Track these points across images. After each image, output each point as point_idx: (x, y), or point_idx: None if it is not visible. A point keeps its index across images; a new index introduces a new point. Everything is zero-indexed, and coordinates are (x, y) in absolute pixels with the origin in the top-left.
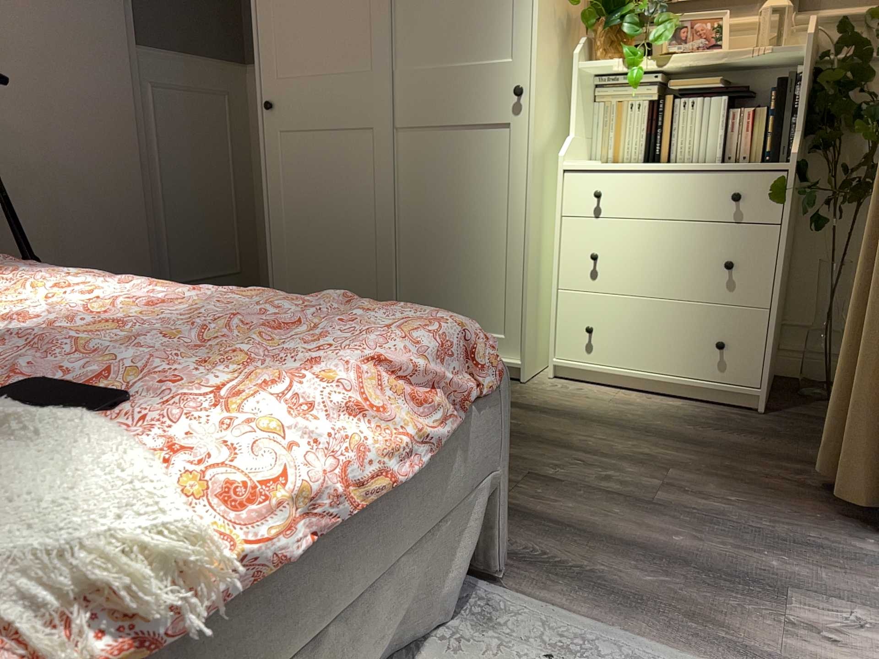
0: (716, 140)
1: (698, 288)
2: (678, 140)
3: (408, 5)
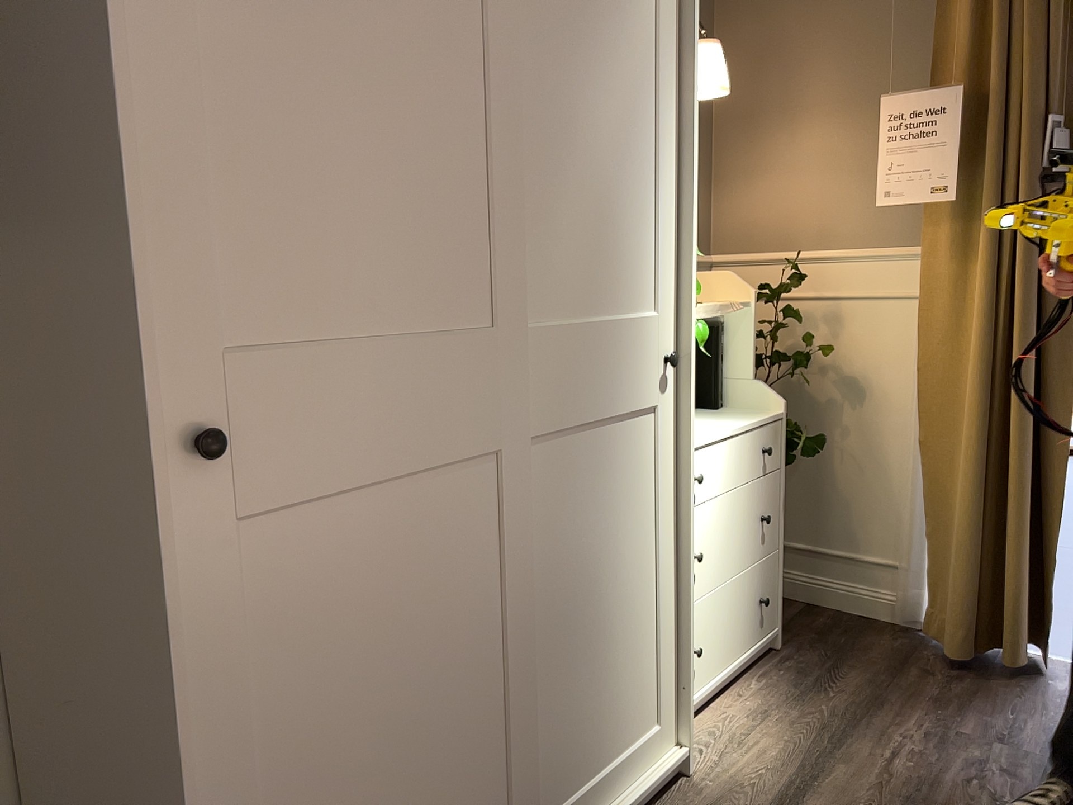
0: None
1: (750, 551)
2: None
3: (534, 196)
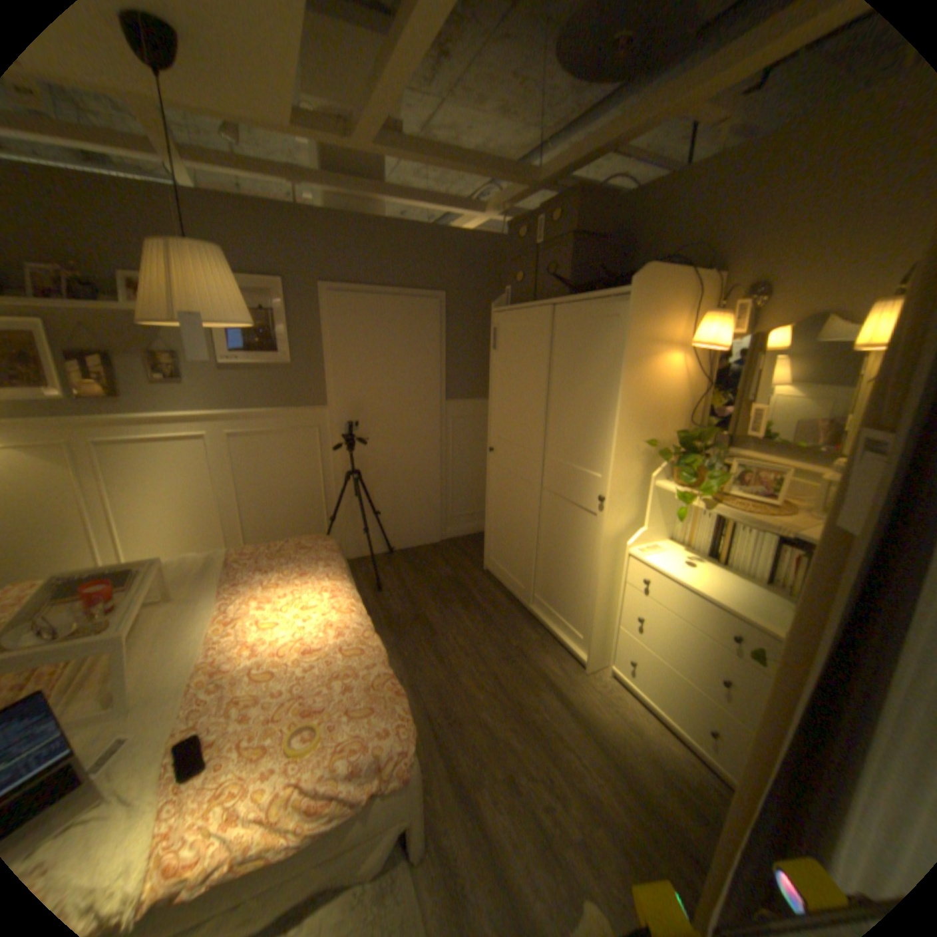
0: (766, 564)
1: (706, 682)
2: (737, 550)
3: (555, 419)
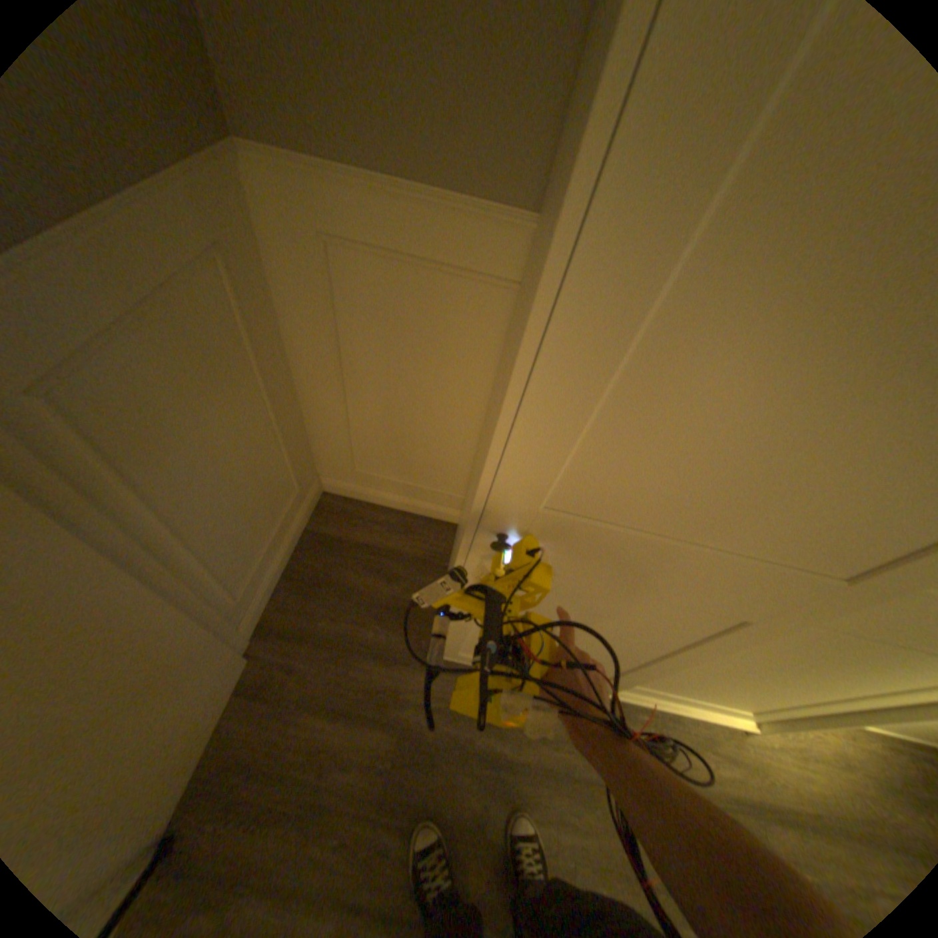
0: None
1: None
2: None
3: None
